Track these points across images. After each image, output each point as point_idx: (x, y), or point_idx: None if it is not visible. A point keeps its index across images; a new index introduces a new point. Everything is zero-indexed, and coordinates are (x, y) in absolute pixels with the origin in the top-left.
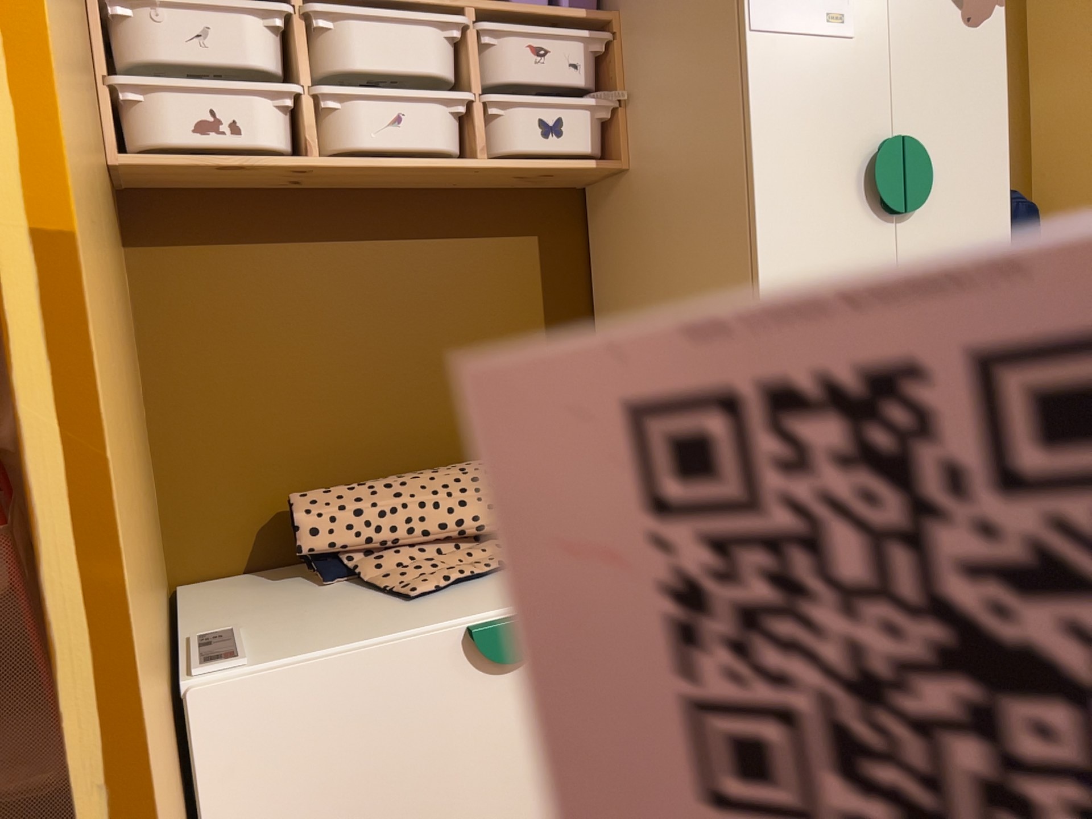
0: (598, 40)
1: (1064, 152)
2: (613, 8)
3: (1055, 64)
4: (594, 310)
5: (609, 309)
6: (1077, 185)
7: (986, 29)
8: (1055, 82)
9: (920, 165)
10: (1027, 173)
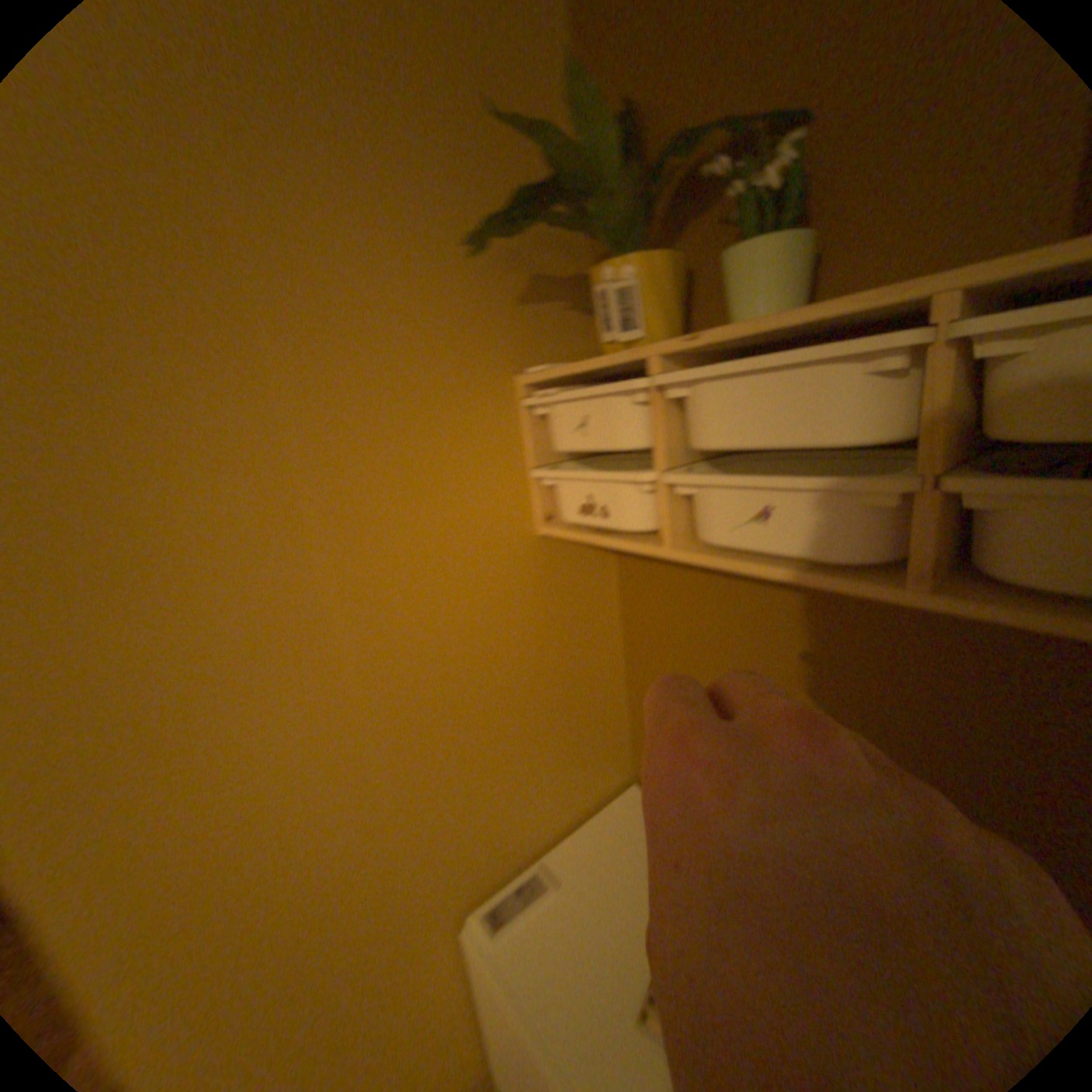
0: None
1: None
2: None
3: None
4: None
5: None
6: None
7: None
8: None
9: None
10: None
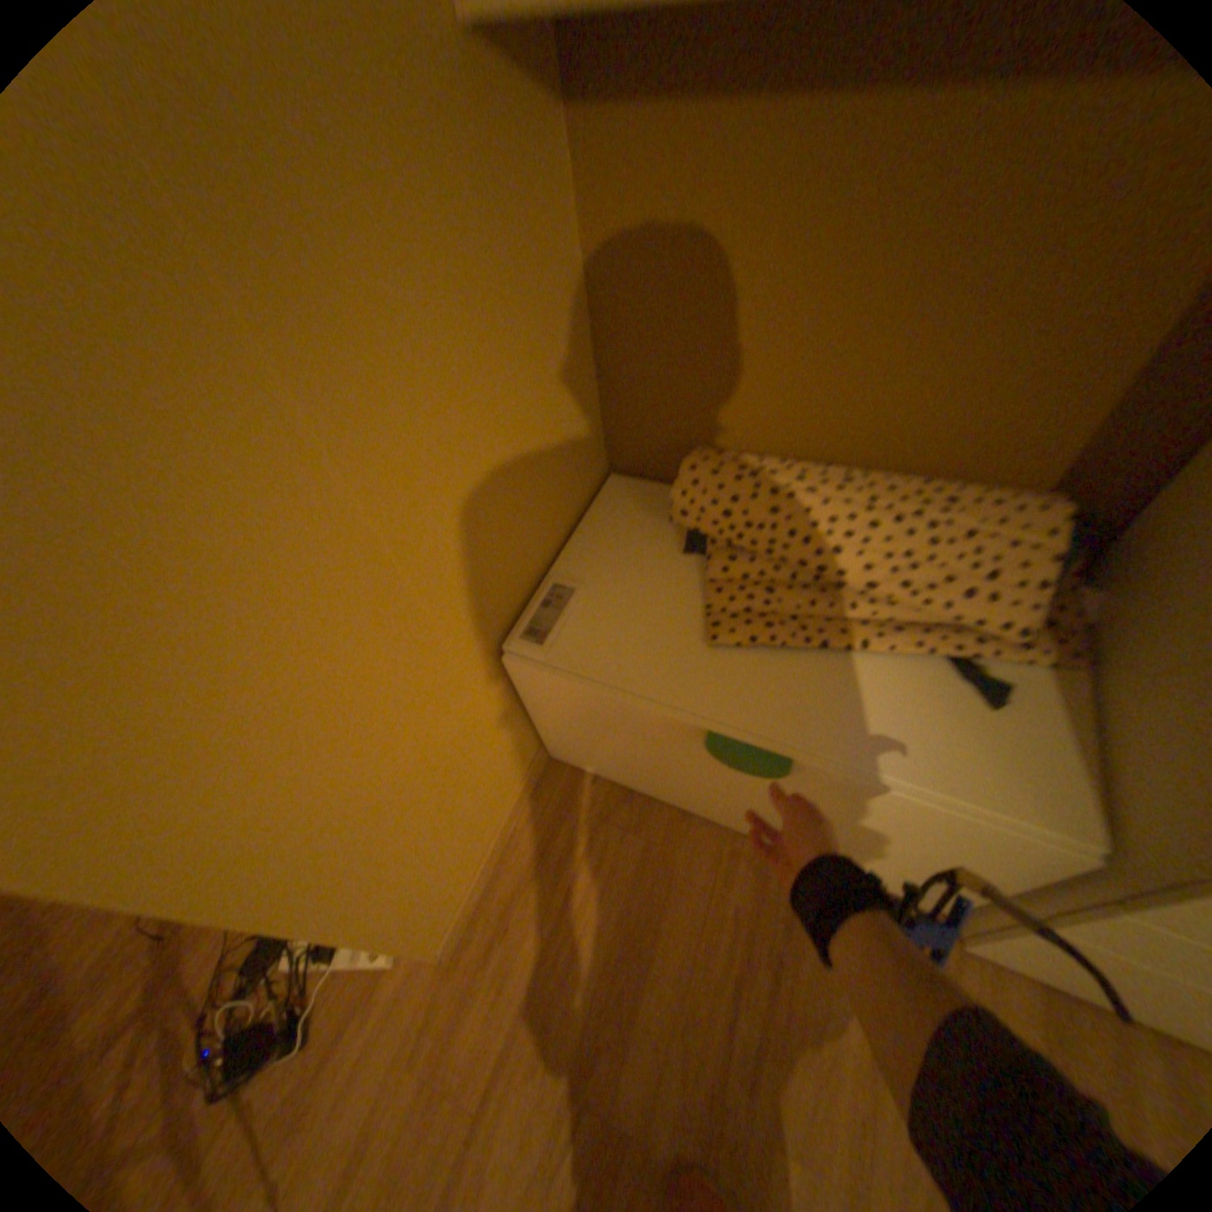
0: None
1: None
2: None
3: None
4: None
5: None
6: None
7: None
8: None
9: None
10: None
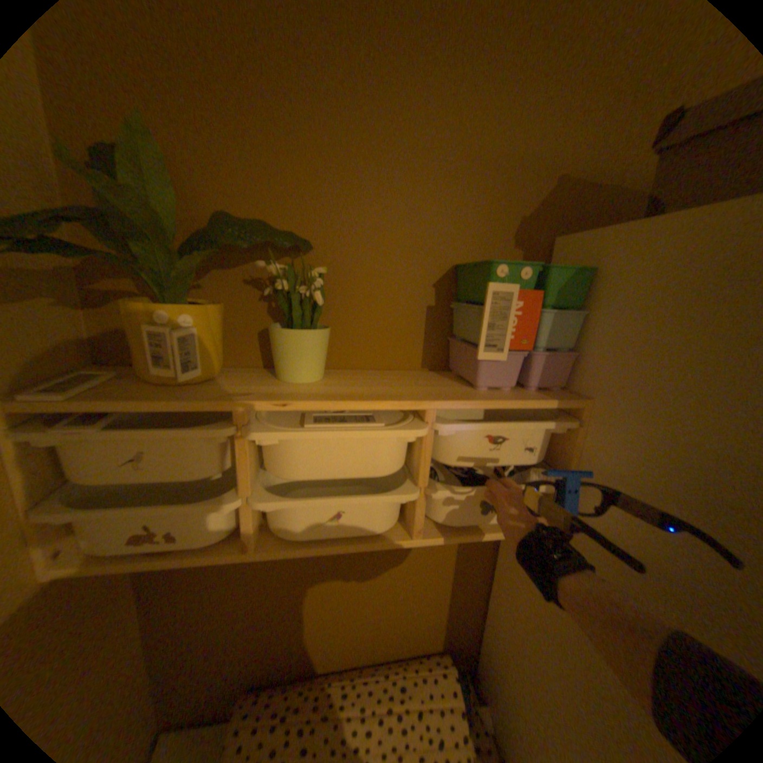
0: (561, 430)
1: None
2: (587, 394)
3: None
4: (493, 566)
5: (505, 579)
6: None
7: None
8: None
9: None
10: None
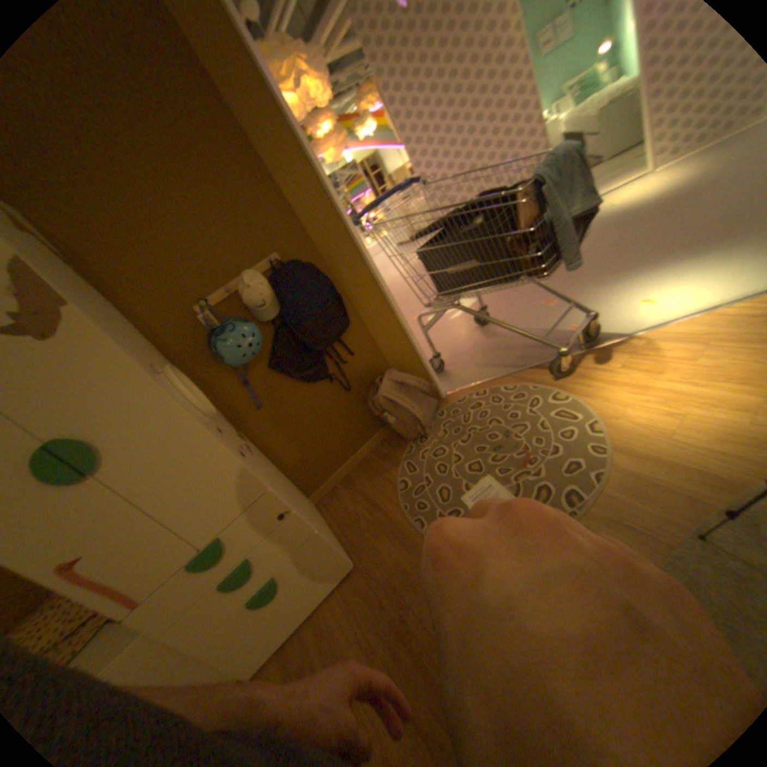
0: None
1: (316, 216)
2: None
3: (281, 166)
4: None
5: None
6: (332, 232)
7: (65, 328)
8: (288, 177)
9: (72, 450)
10: (306, 235)
